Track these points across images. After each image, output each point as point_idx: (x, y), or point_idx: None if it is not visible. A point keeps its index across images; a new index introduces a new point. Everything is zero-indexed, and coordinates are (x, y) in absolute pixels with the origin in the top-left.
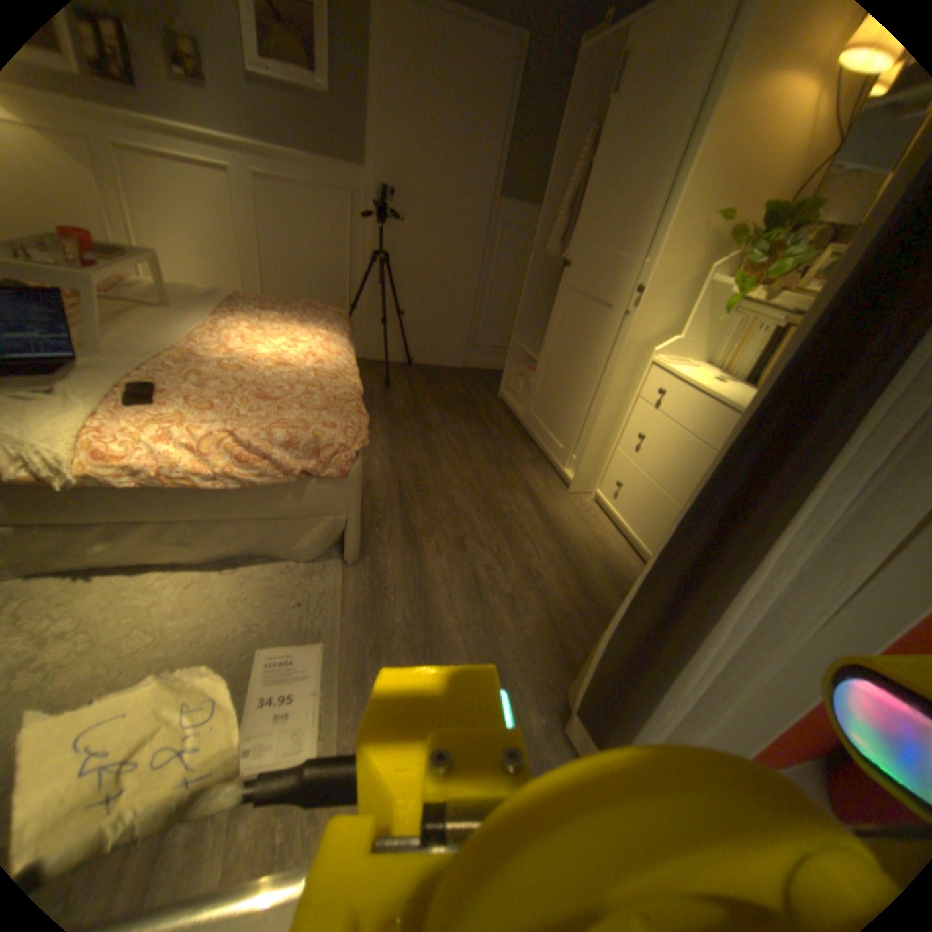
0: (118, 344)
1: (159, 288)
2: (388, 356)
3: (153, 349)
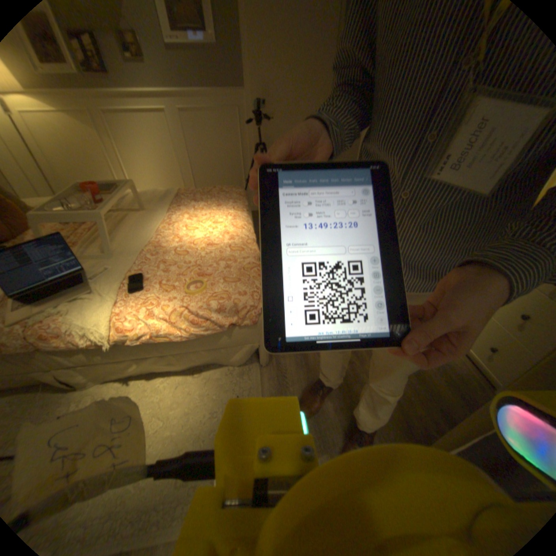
0: (121, 247)
1: (138, 201)
2: None
3: (139, 248)
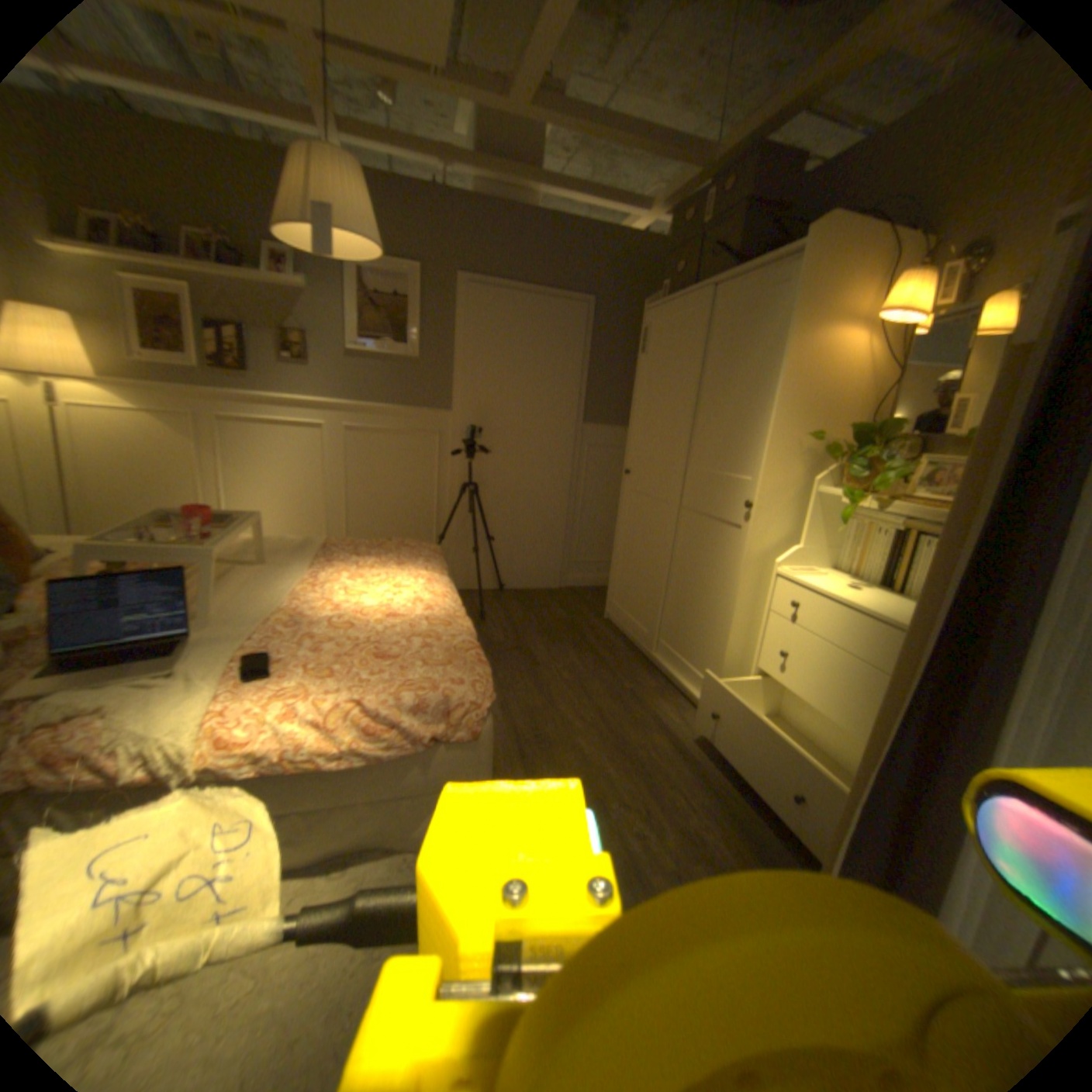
0: (223, 612)
1: (255, 546)
2: (477, 583)
3: (259, 613)
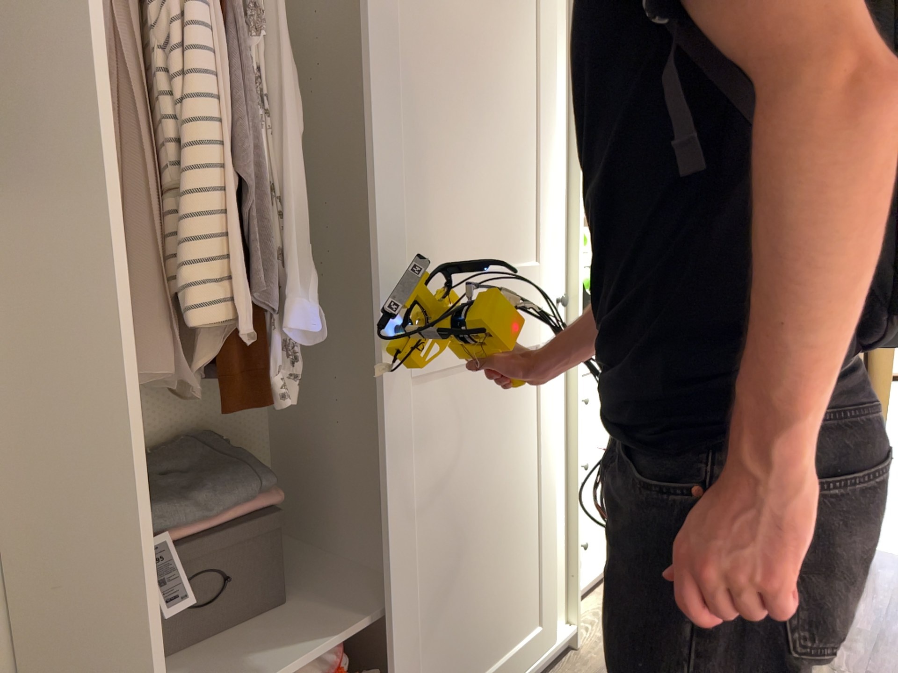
0: None
1: None
2: None
3: None
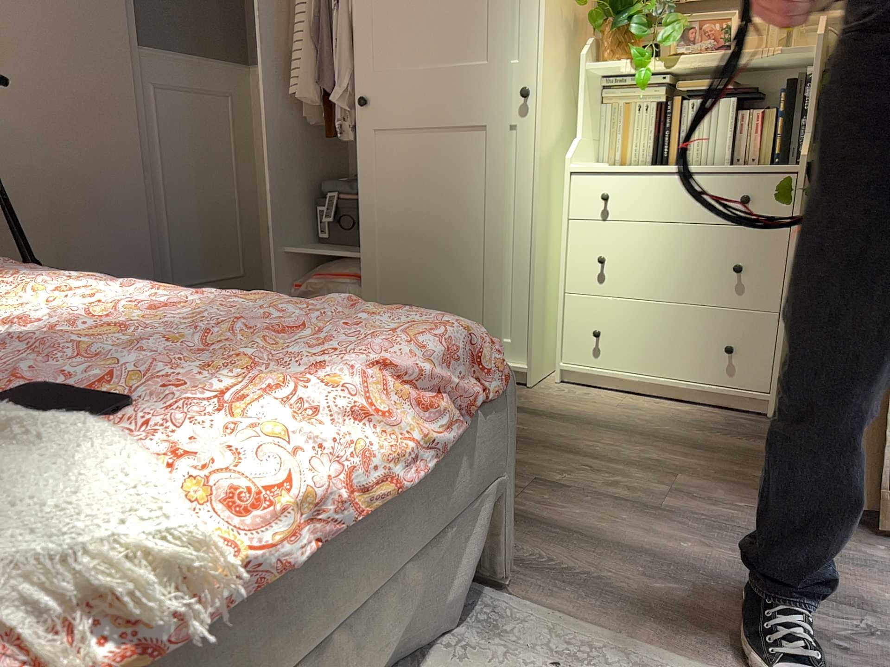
0: None
1: None
2: None
3: None
